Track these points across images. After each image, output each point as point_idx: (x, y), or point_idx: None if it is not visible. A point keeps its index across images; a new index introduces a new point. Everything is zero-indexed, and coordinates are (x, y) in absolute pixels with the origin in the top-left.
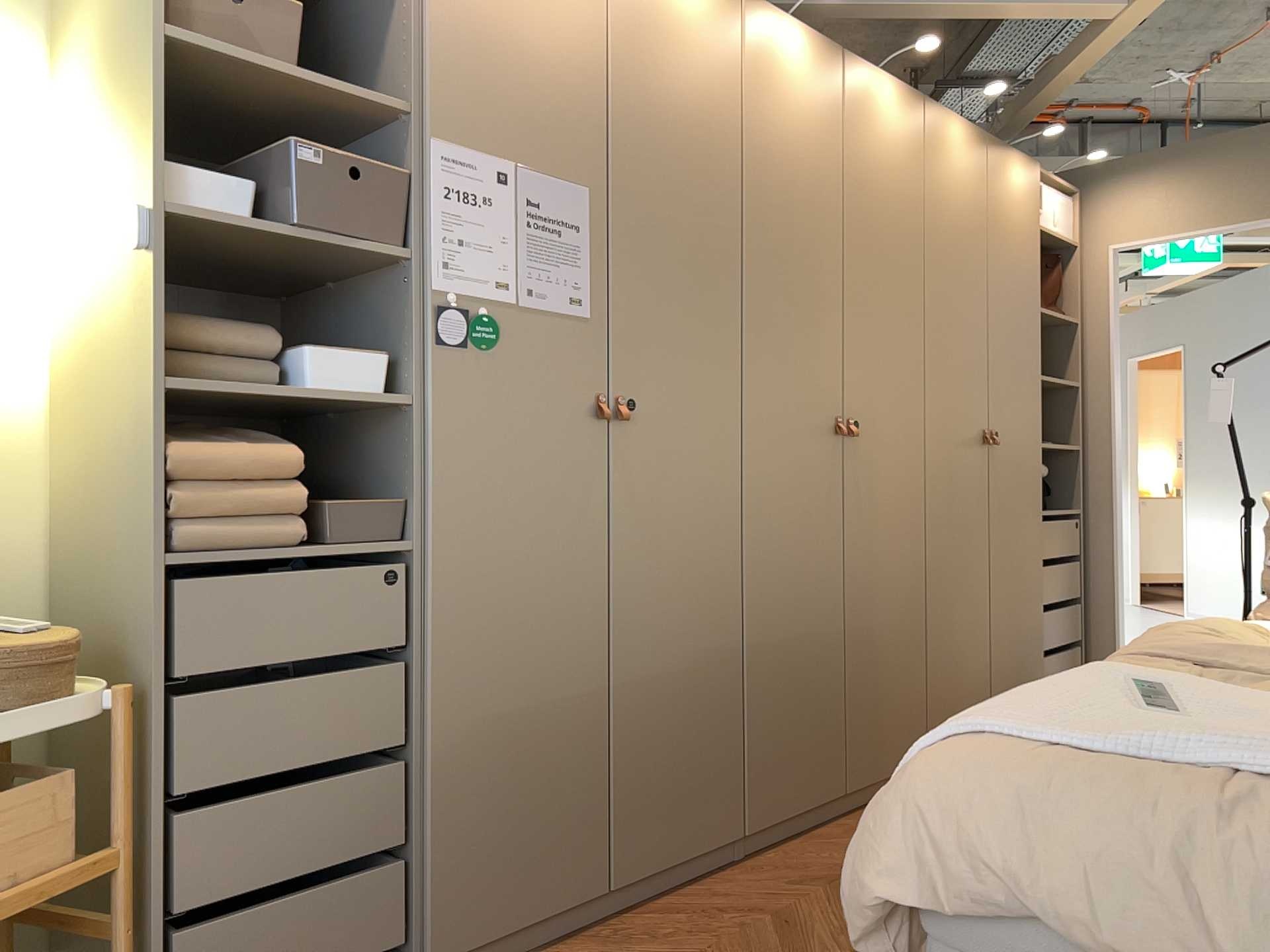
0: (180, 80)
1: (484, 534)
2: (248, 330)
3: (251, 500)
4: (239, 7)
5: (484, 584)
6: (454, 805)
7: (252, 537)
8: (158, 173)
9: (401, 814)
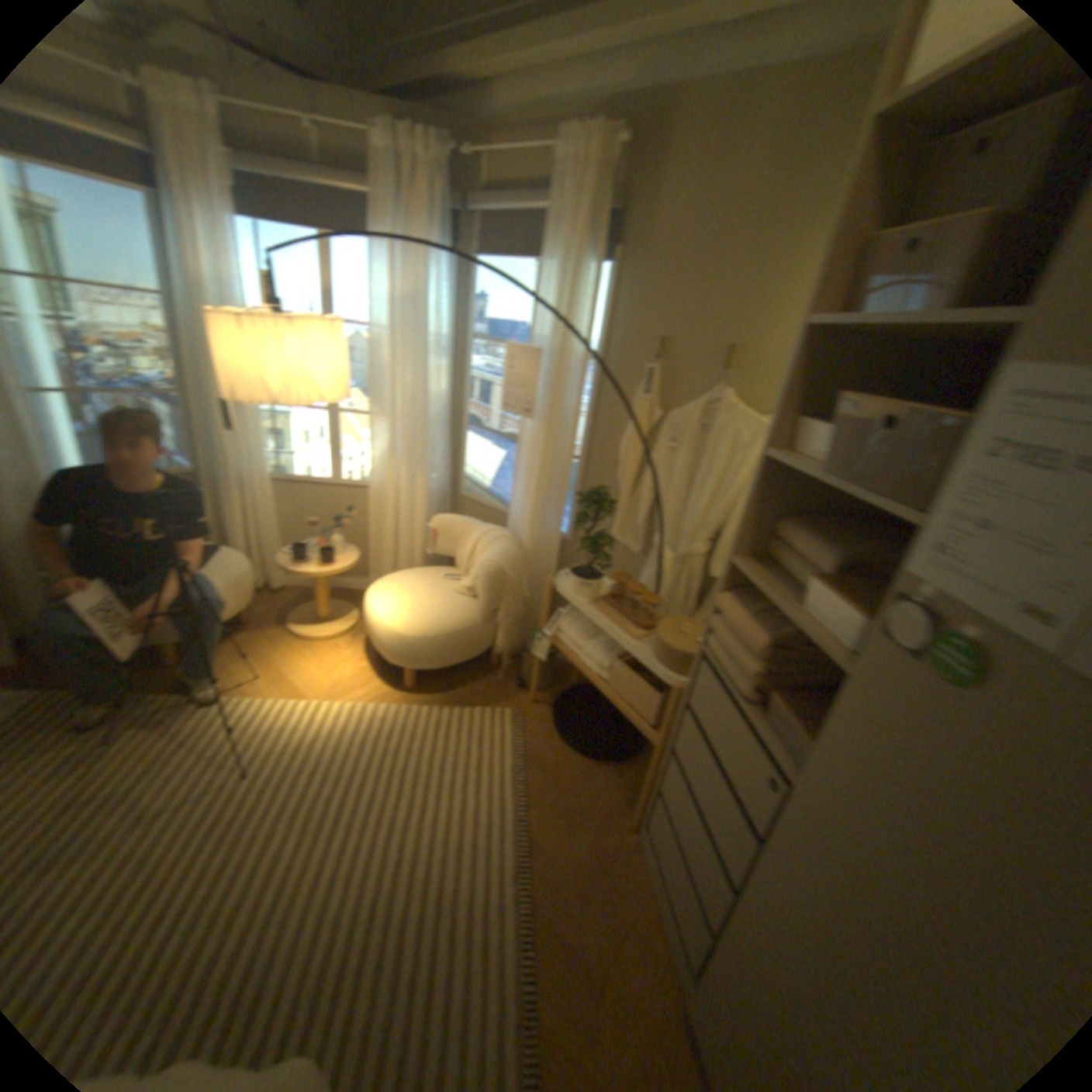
0: (907, 333)
1: (845, 863)
2: (822, 550)
3: (733, 651)
4: (914, 253)
5: (823, 899)
6: (732, 979)
7: (730, 672)
8: (771, 428)
9: (722, 926)
